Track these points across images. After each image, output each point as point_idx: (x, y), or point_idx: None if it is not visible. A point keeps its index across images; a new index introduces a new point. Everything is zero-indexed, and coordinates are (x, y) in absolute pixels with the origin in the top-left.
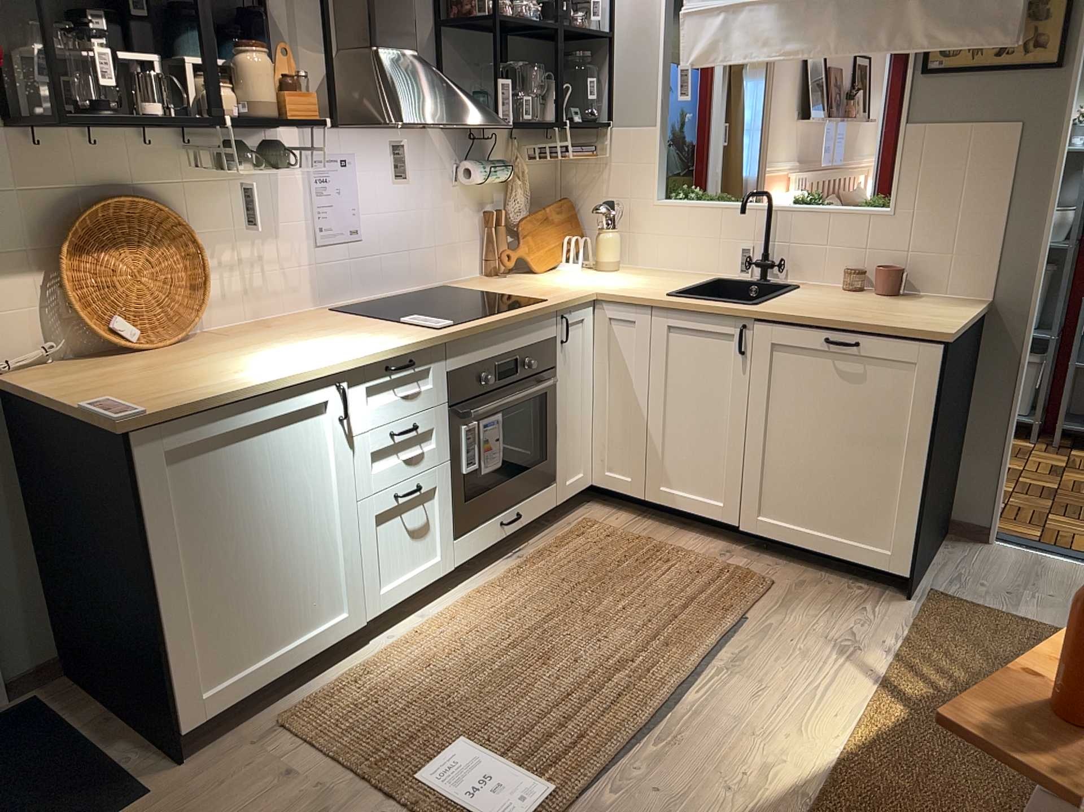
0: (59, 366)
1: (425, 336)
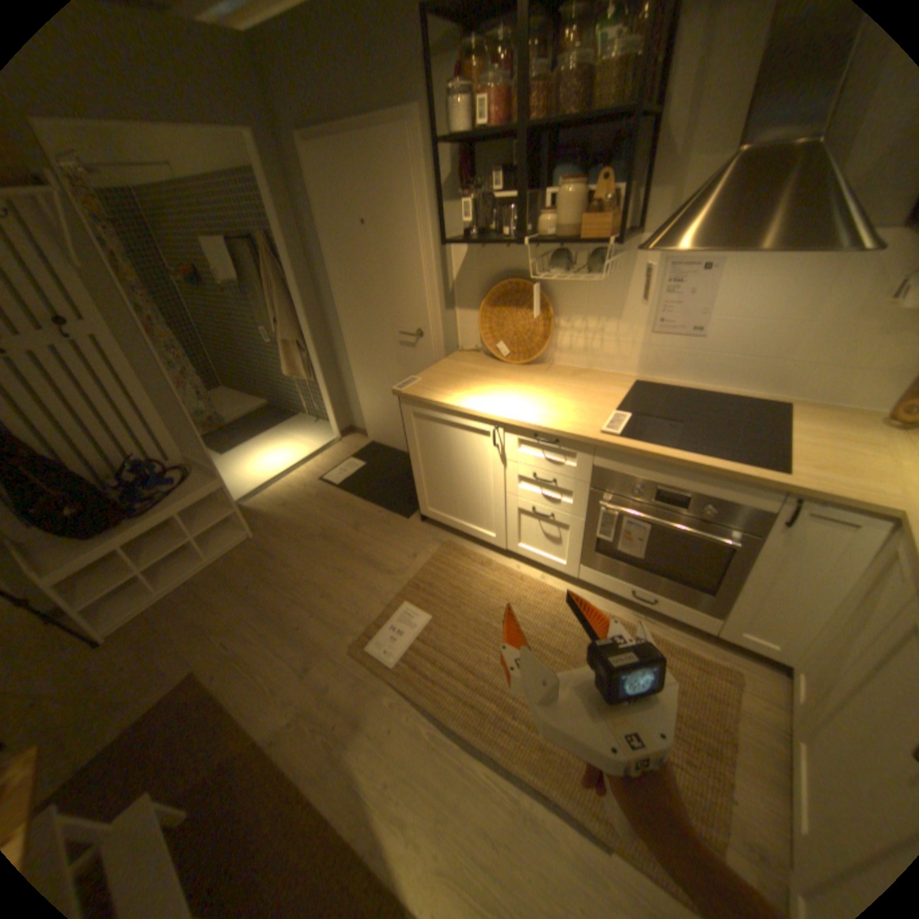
0: (474, 355)
1: (576, 431)
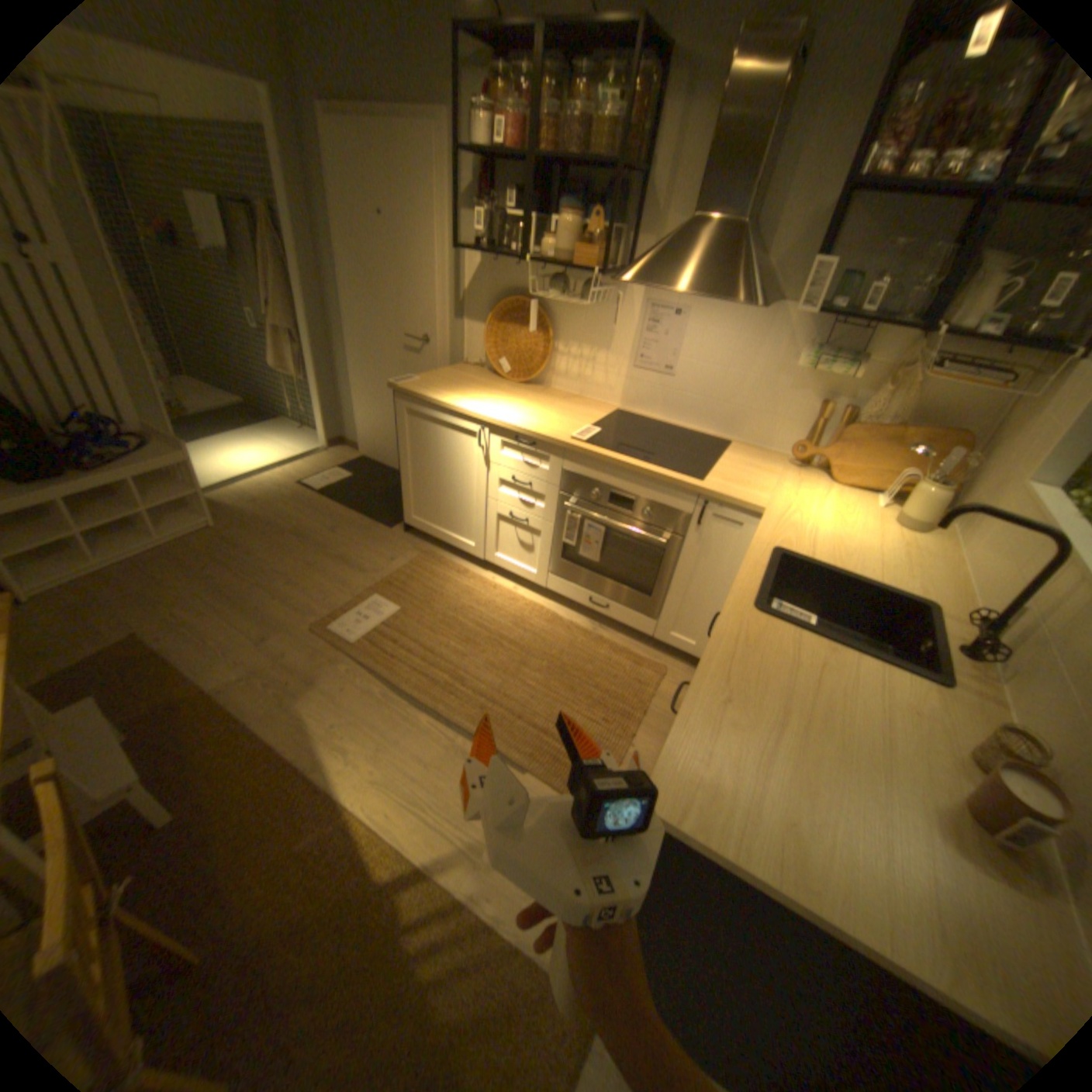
0: (479, 369)
1: (551, 435)
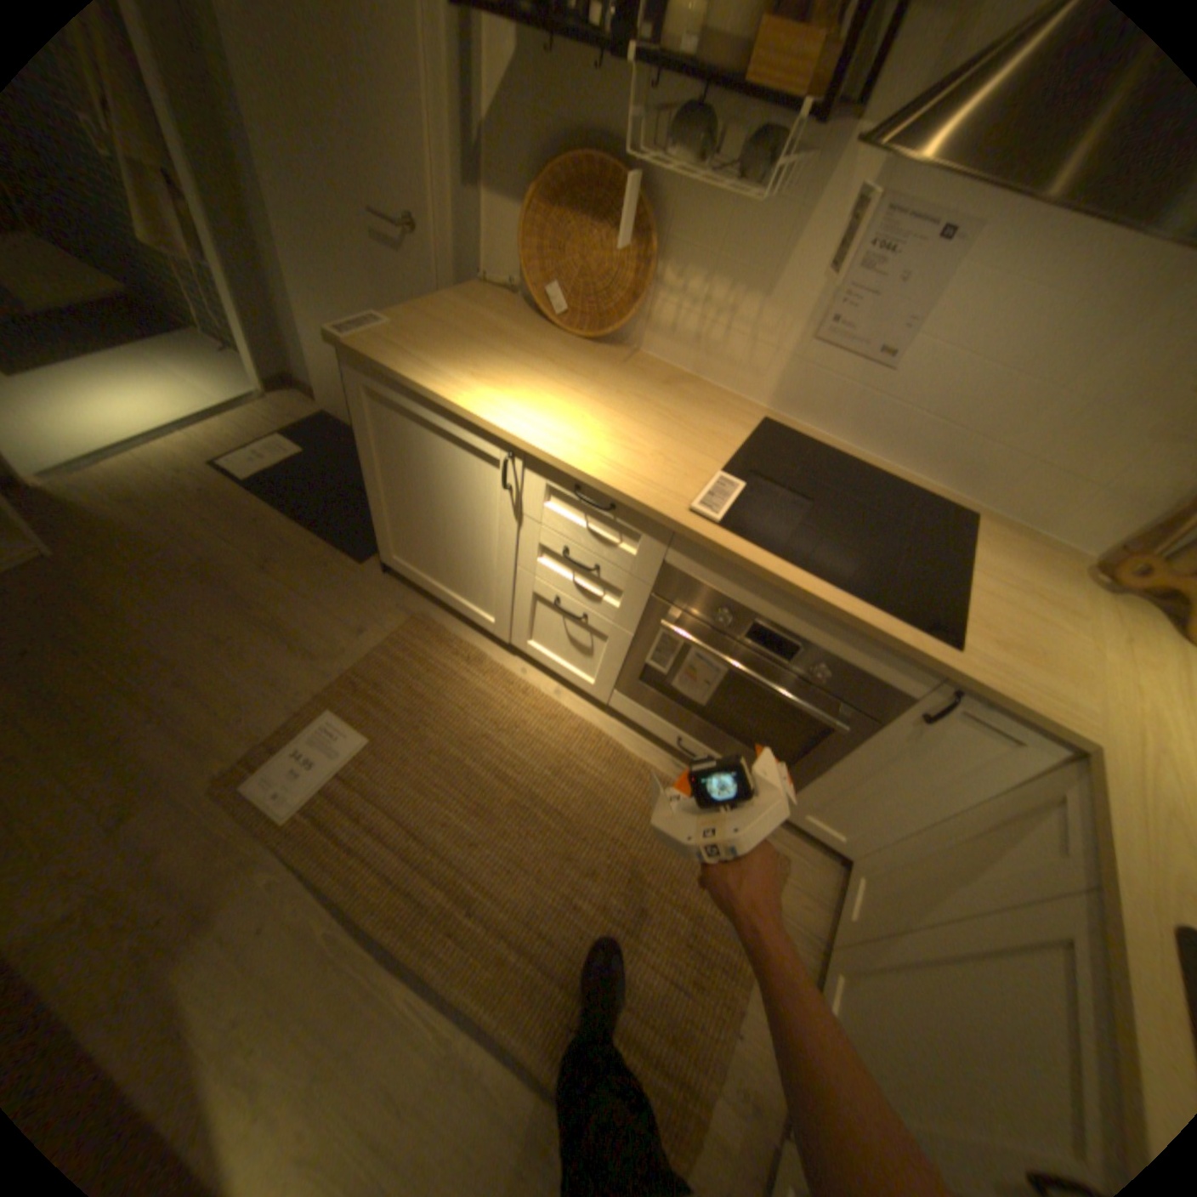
0: (506, 297)
1: (649, 500)
